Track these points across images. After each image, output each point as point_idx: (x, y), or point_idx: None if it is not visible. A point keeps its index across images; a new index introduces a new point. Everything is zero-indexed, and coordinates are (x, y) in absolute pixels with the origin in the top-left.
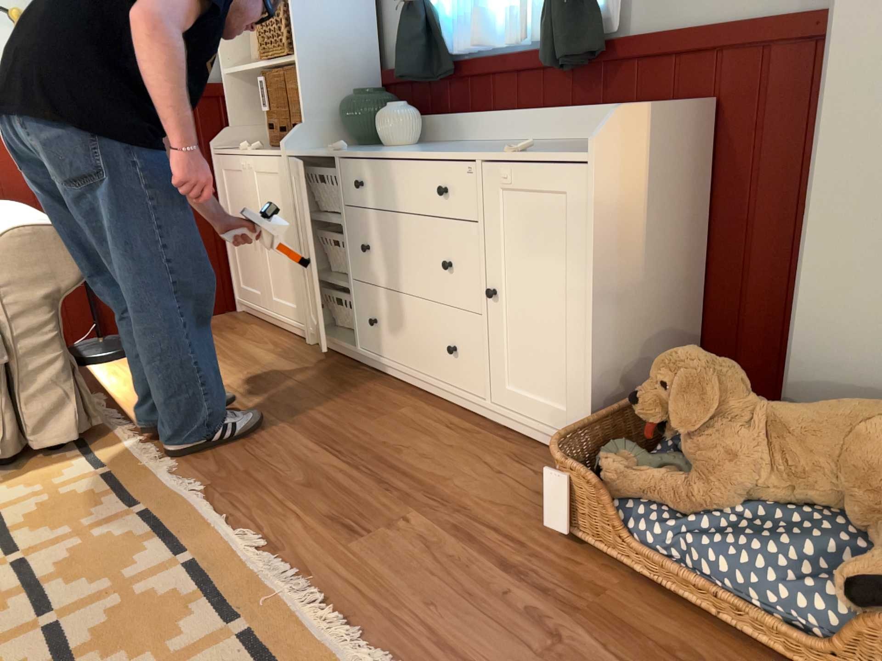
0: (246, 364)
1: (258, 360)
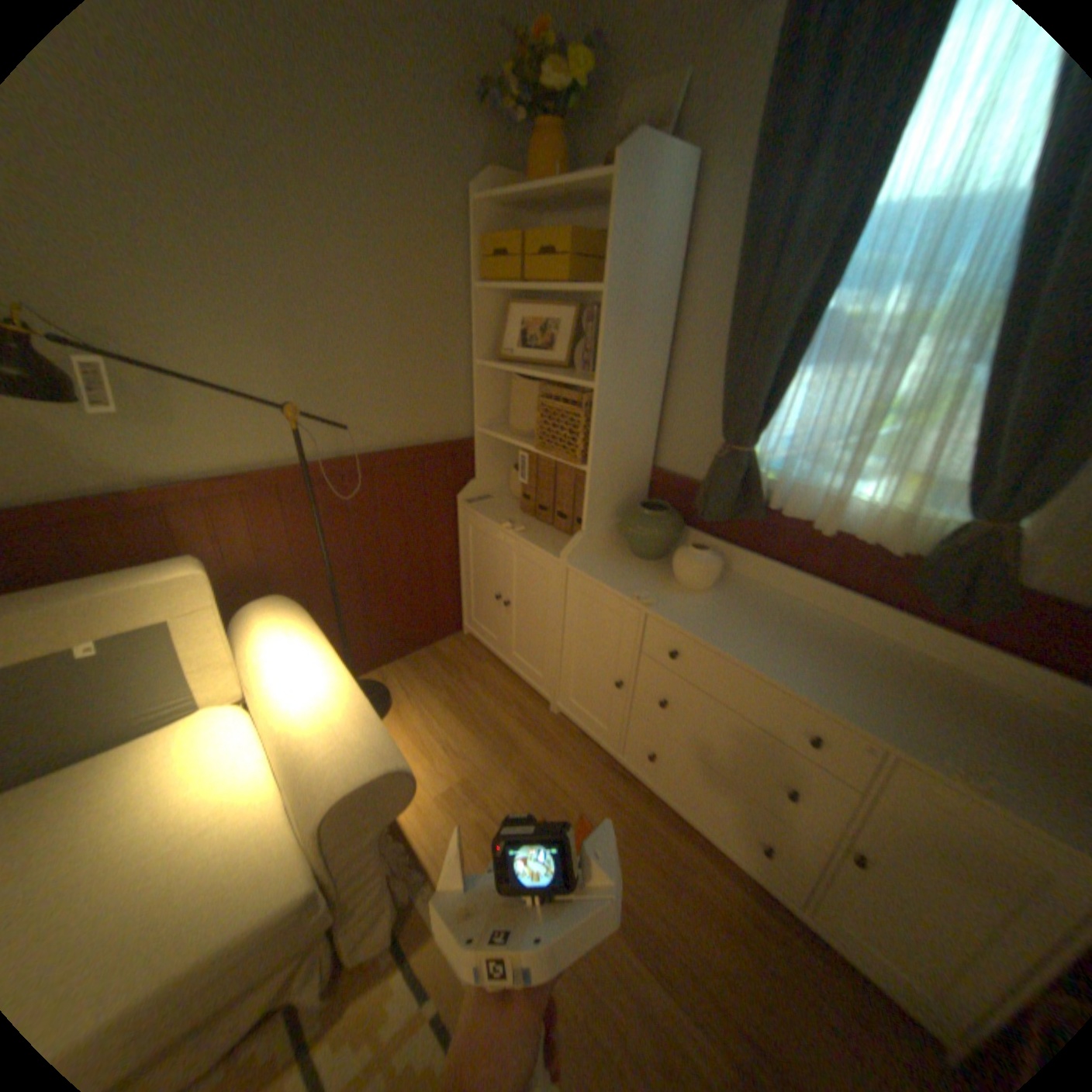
0: (505, 747)
1: (514, 740)
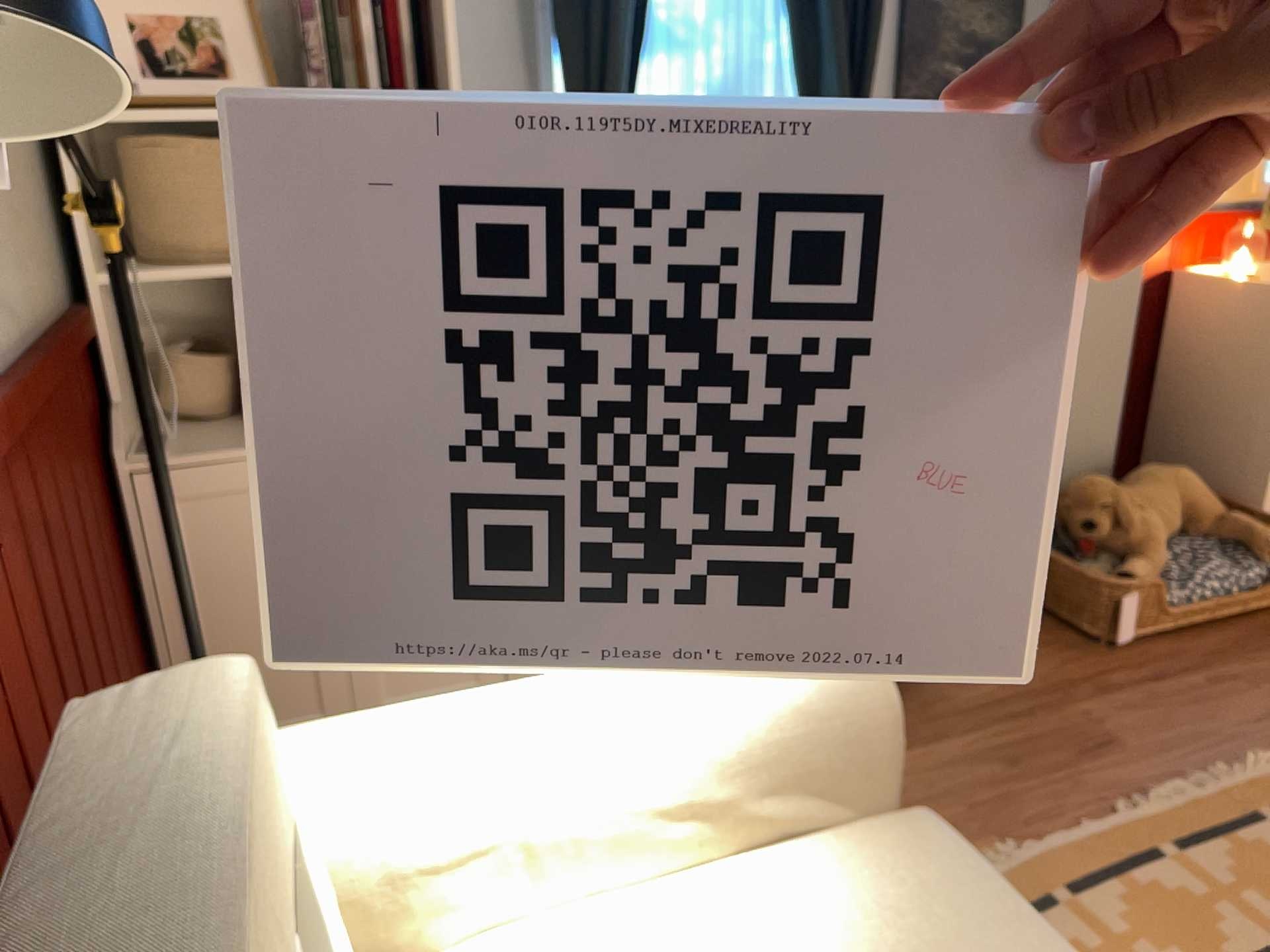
0: None
1: None
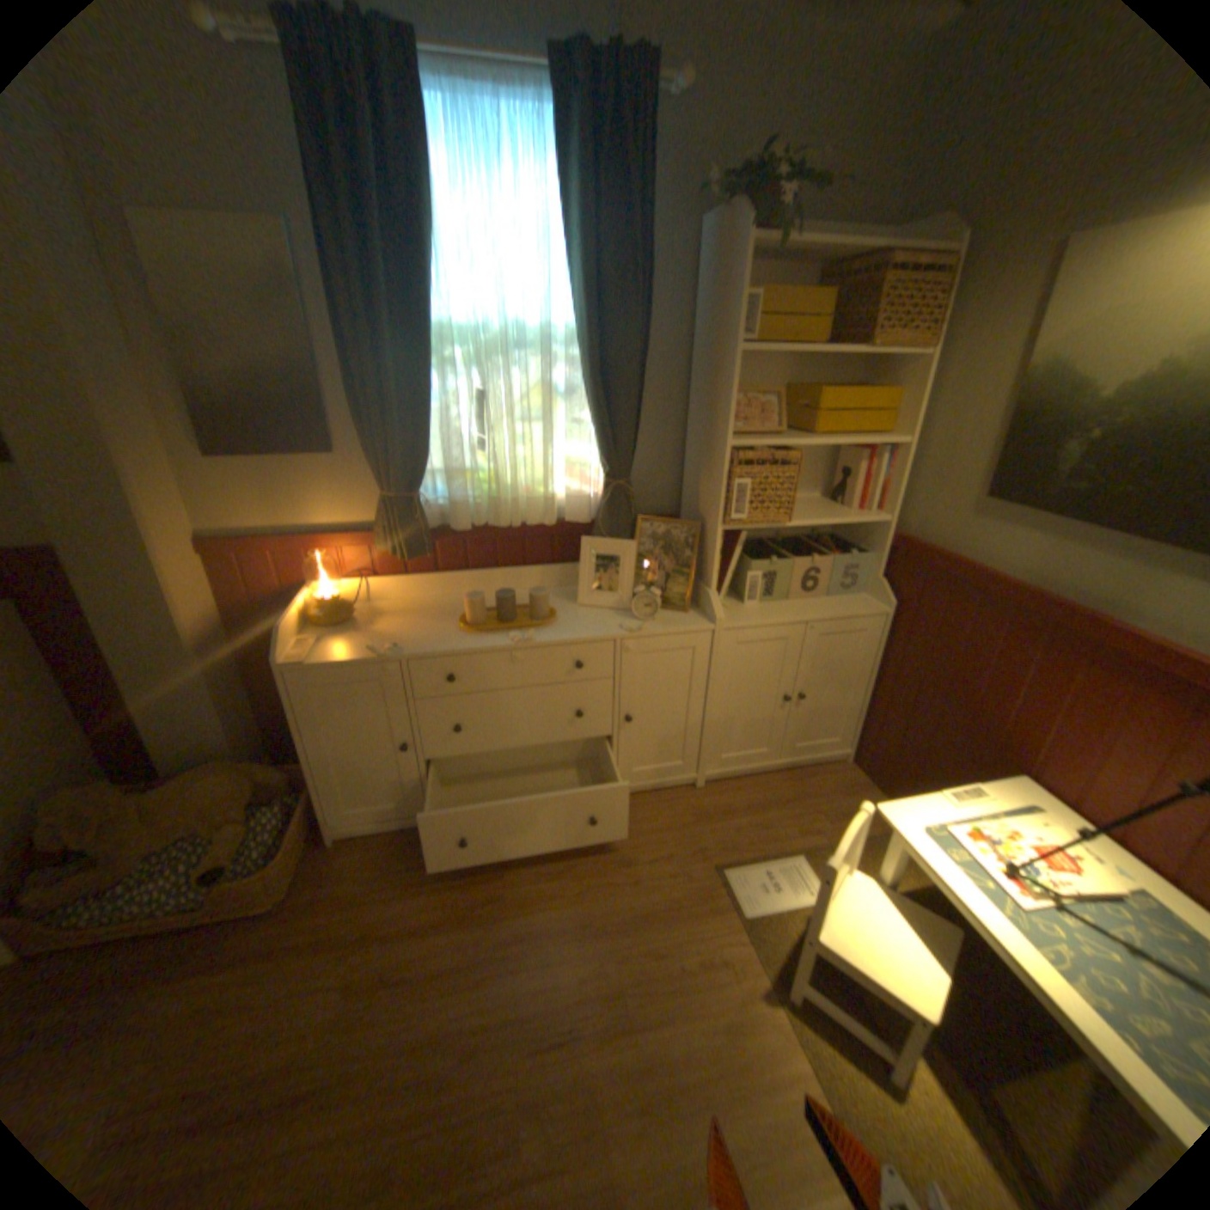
0: None
1: None
